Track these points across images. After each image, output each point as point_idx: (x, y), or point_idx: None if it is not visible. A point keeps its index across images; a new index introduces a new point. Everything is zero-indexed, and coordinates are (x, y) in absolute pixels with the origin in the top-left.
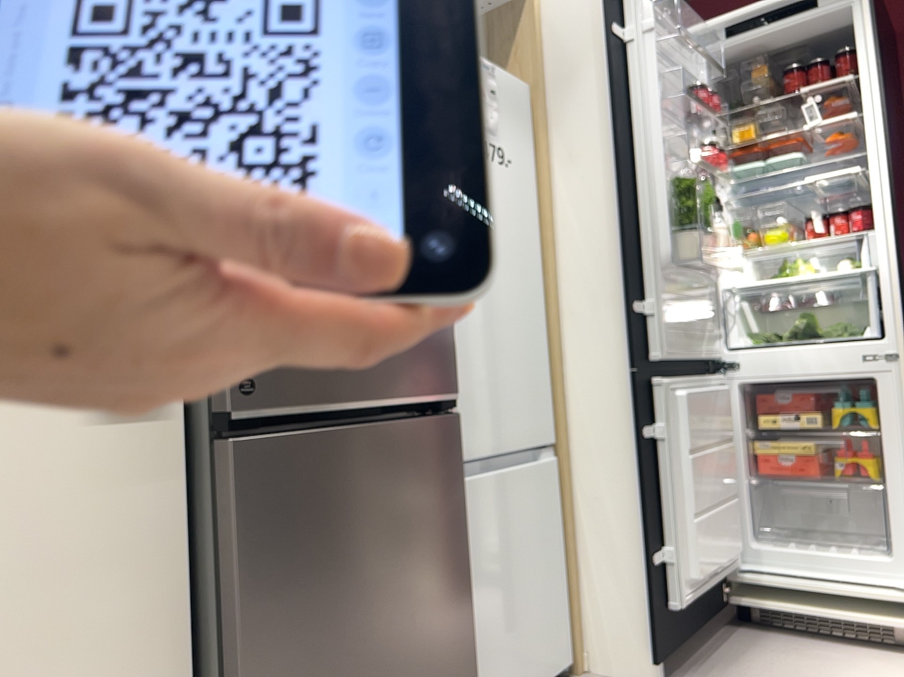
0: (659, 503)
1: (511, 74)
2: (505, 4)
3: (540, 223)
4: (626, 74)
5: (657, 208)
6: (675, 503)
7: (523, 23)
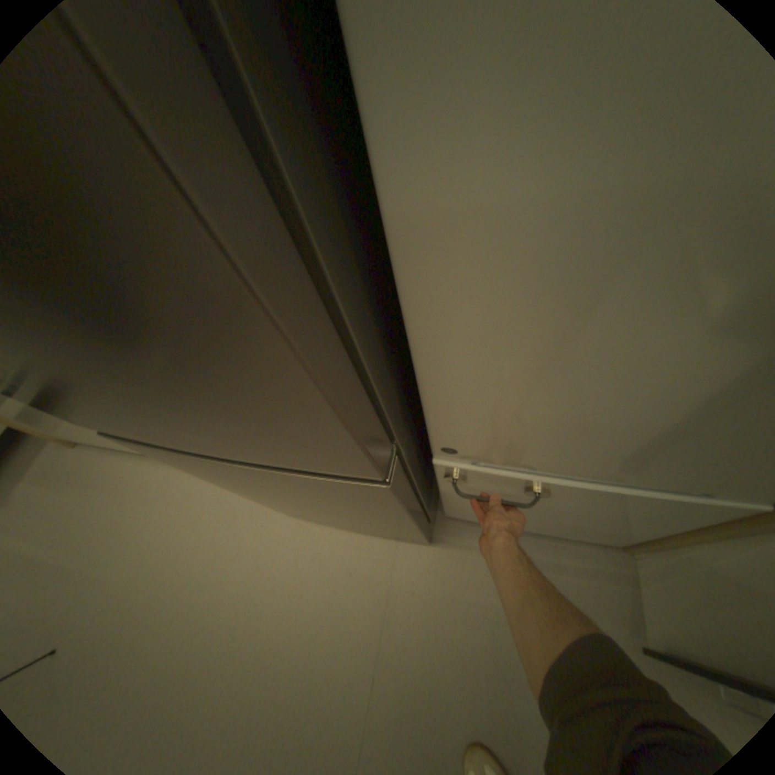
0: None
1: None
2: None
3: None
4: None
5: None
6: None
7: None
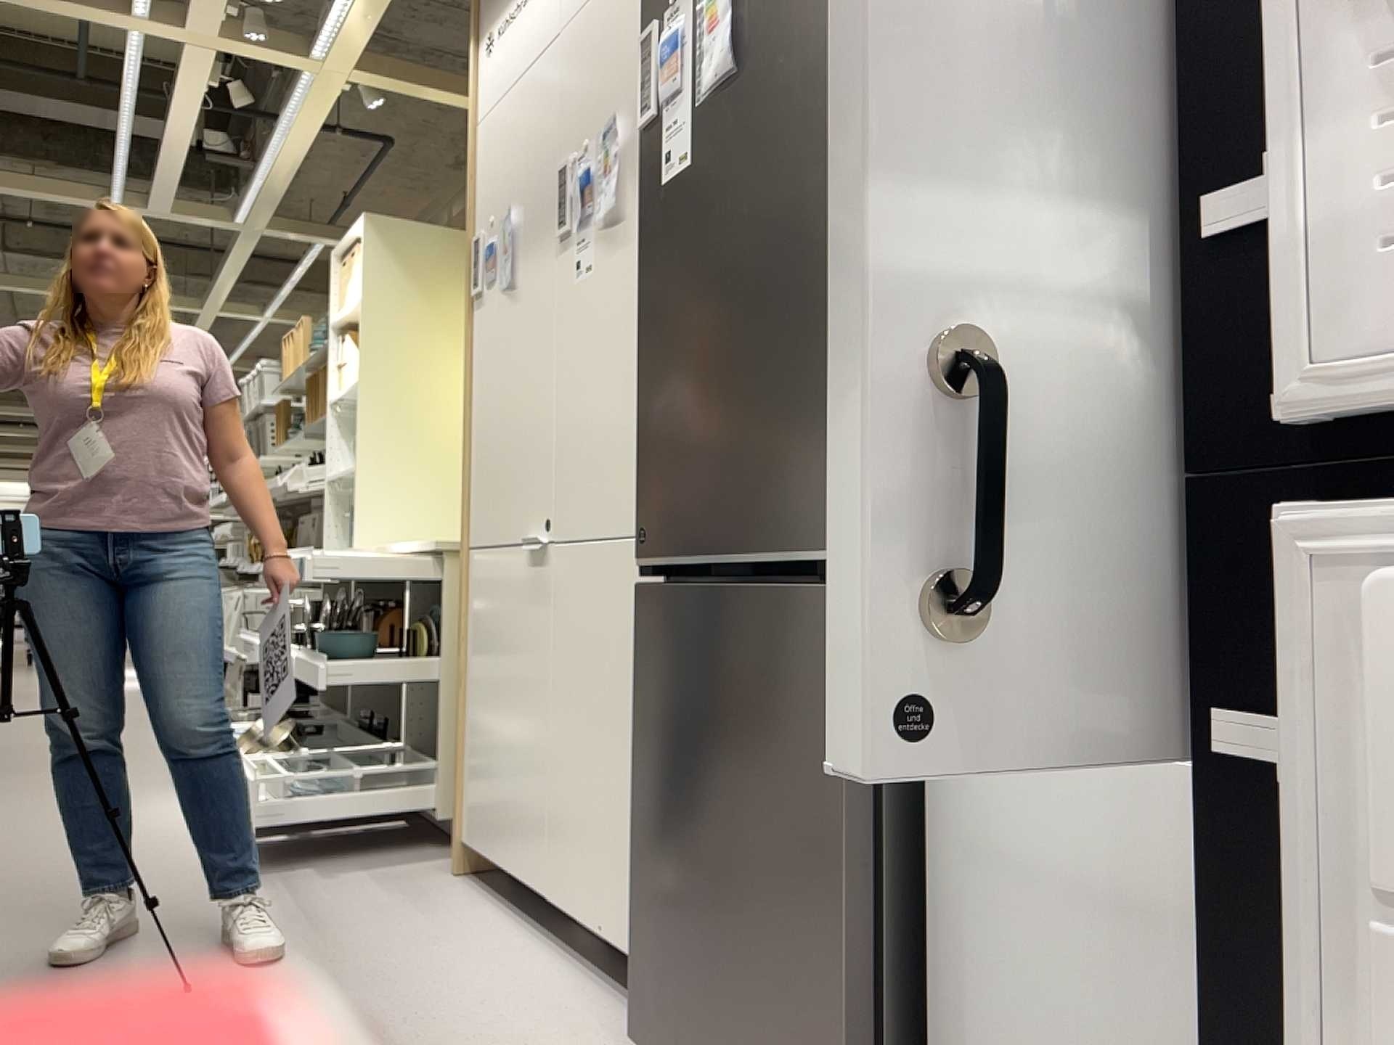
0: None
1: None
2: None
3: None
4: None
5: None
6: None
7: None
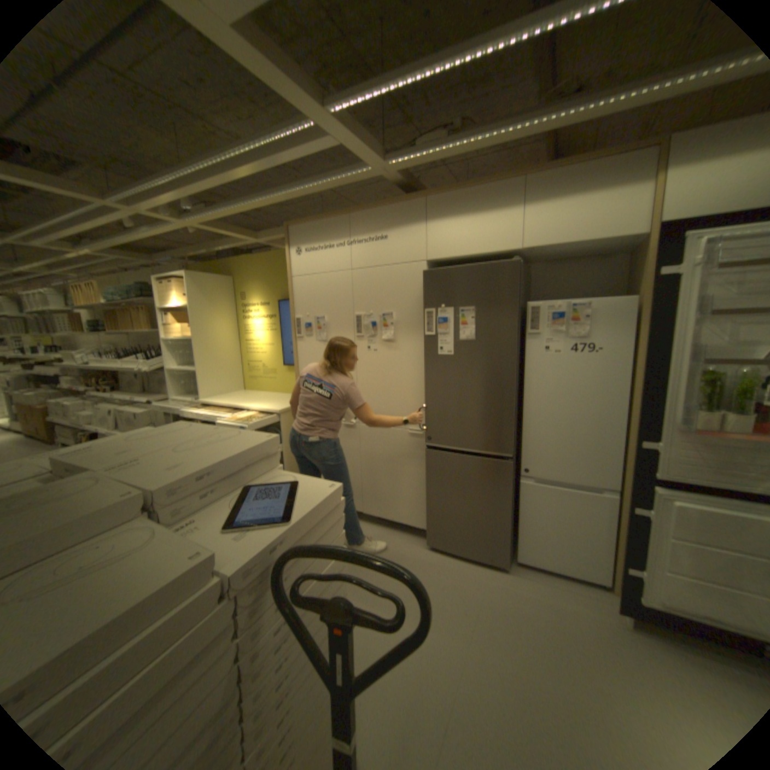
0: (645, 551)
1: (614, 298)
2: (647, 237)
3: (636, 377)
4: (676, 298)
5: (682, 389)
6: (652, 557)
7: (648, 252)
